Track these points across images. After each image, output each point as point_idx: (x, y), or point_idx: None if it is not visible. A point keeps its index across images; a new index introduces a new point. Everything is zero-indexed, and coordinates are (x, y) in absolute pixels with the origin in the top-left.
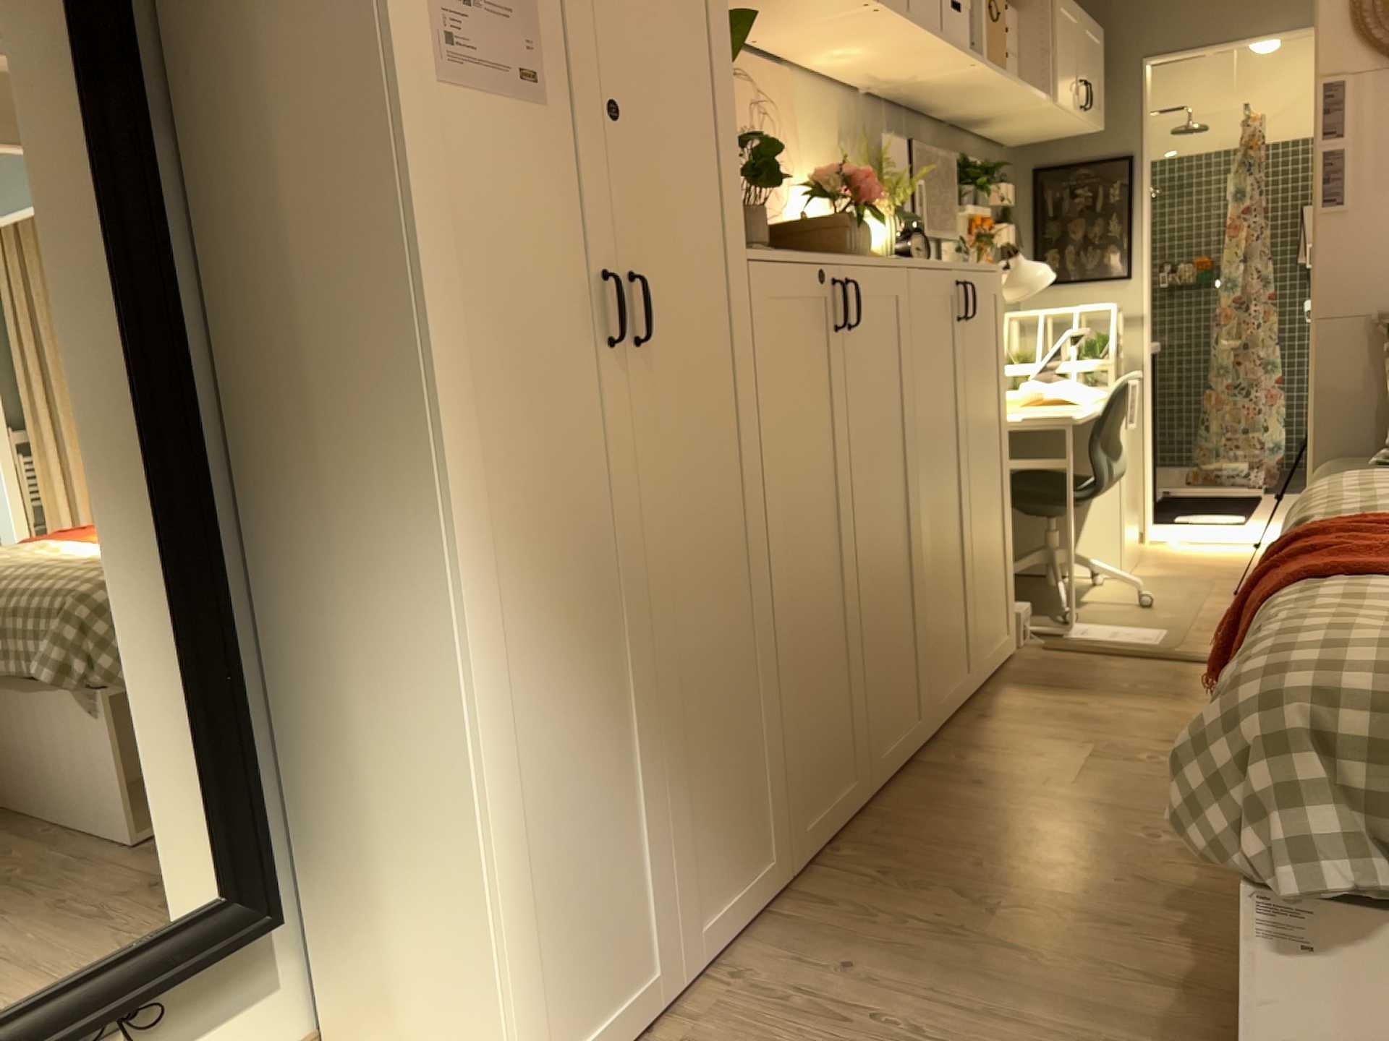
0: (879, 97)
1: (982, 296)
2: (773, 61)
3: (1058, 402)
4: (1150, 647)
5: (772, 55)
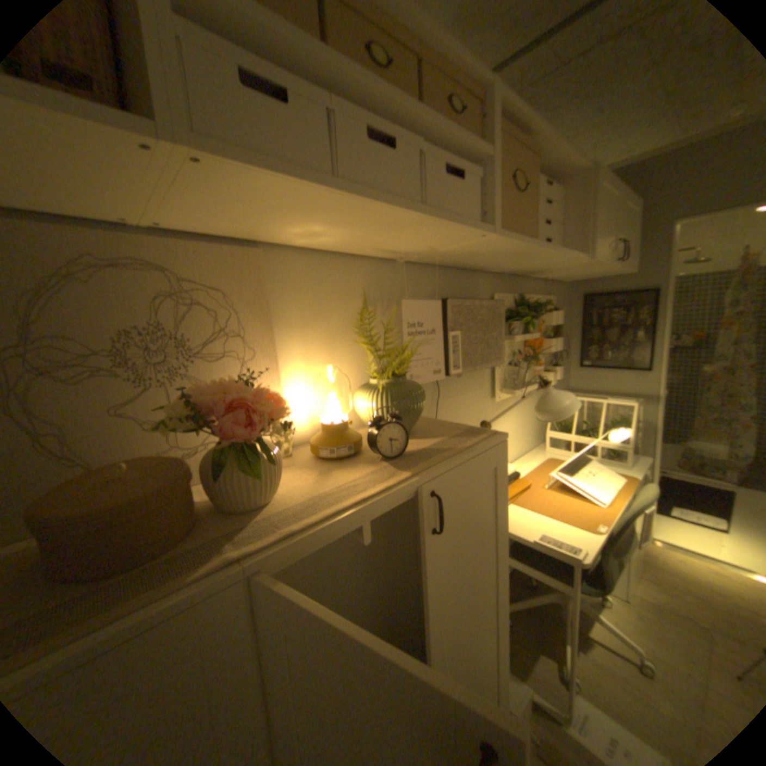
0: (421, 262)
1: (470, 481)
2: (228, 240)
3: (577, 492)
4: None
5: (212, 234)
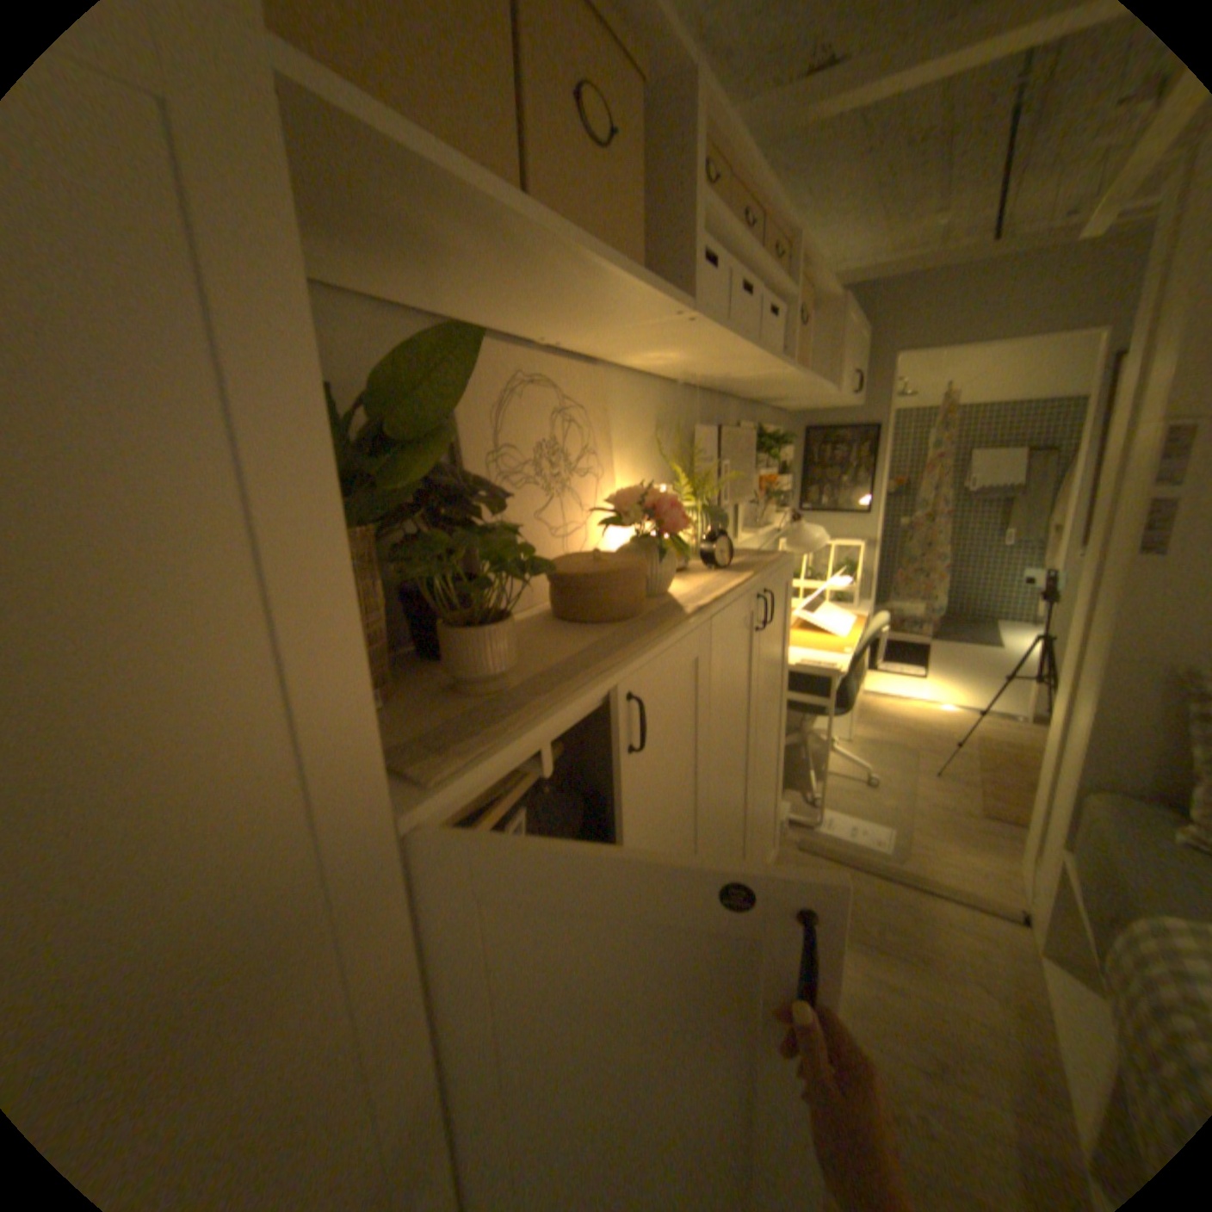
0: (695, 385)
1: (776, 590)
2: (586, 359)
3: (818, 629)
4: (883, 858)
5: (583, 354)
